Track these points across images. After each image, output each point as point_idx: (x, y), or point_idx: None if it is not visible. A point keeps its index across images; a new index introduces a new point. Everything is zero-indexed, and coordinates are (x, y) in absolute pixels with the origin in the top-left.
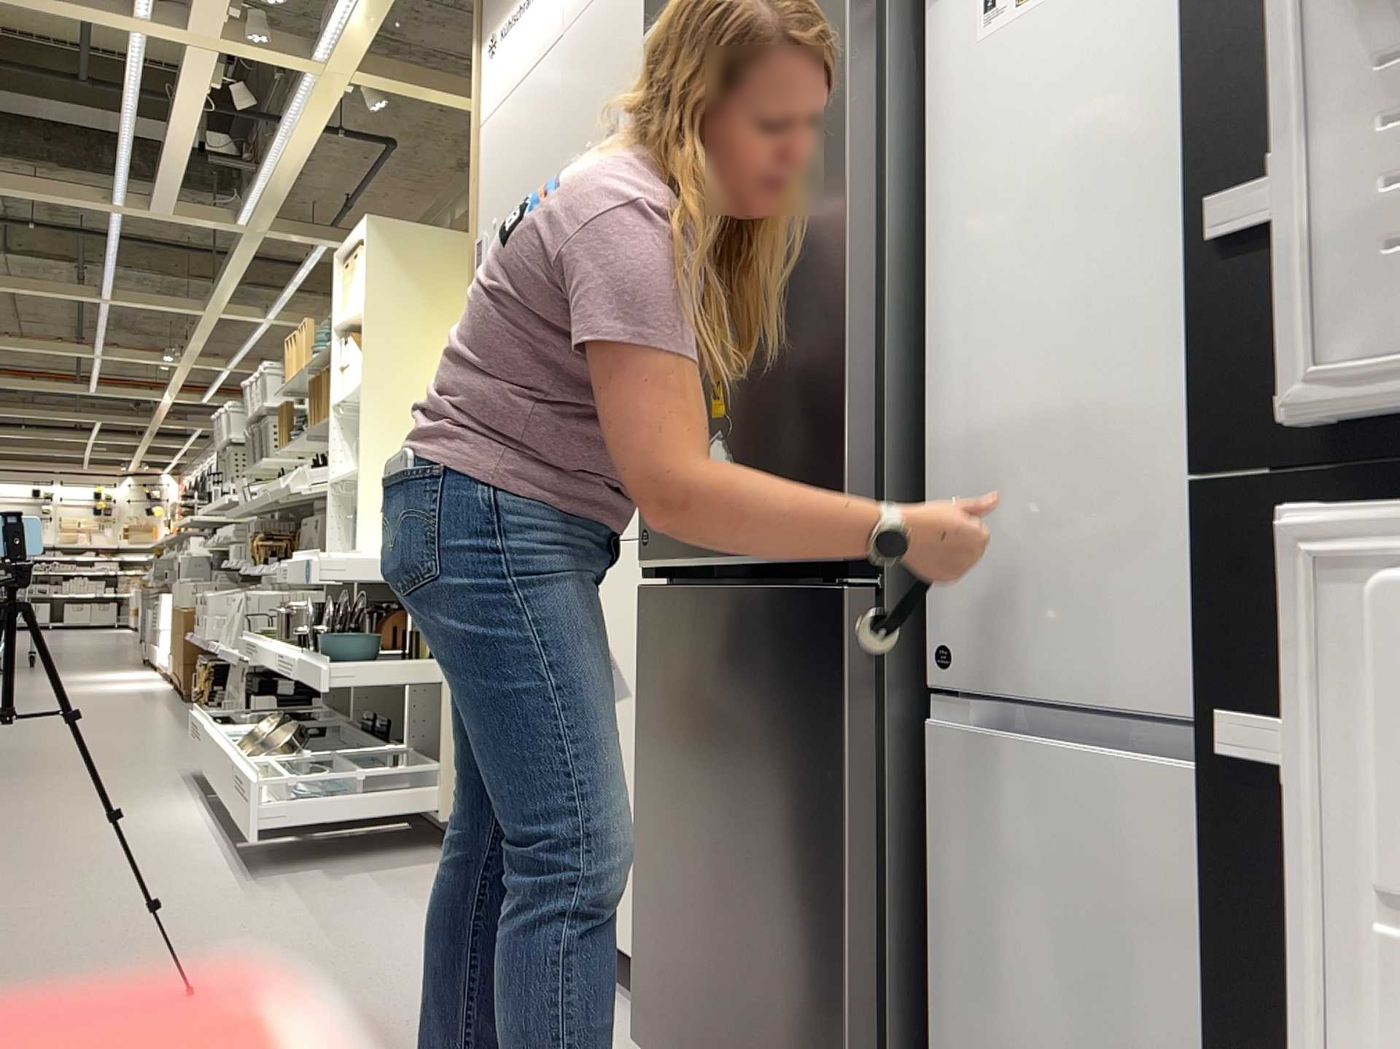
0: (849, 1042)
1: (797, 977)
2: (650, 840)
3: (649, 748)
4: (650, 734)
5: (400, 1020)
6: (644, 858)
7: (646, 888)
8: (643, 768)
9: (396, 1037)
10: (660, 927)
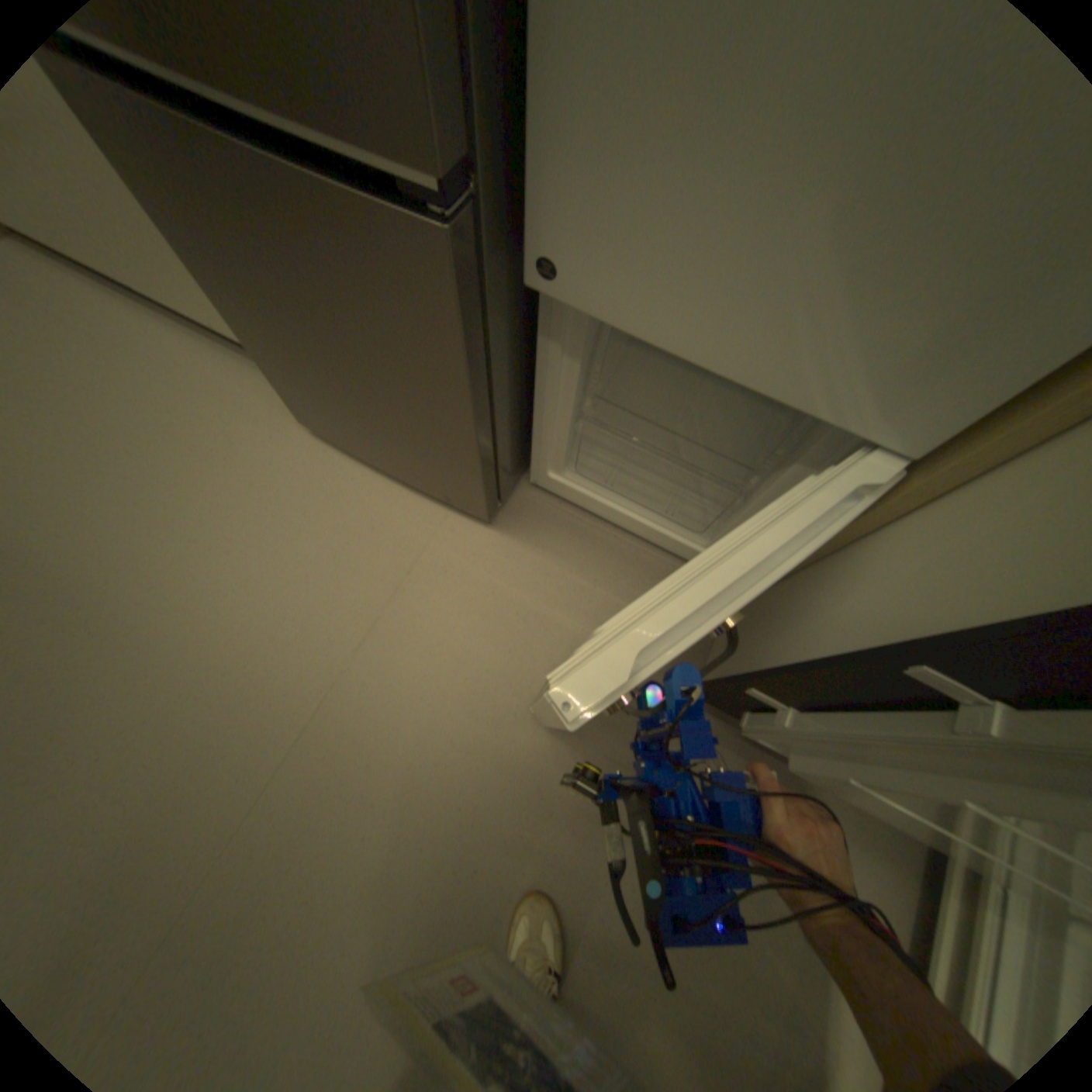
0: (475, 470)
1: (431, 443)
2: (244, 328)
3: (195, 260)
4: (187, 247)
5: (115, 446)
6: (244, 335)
7: (257, 351)
8: (197, 271)
9: (127, 464)
10: (287, 374)
